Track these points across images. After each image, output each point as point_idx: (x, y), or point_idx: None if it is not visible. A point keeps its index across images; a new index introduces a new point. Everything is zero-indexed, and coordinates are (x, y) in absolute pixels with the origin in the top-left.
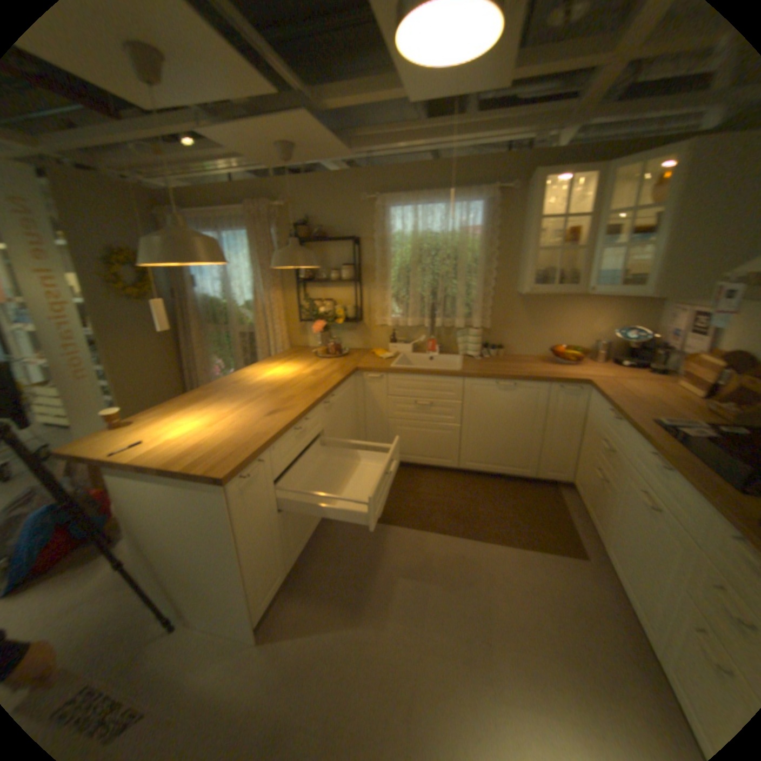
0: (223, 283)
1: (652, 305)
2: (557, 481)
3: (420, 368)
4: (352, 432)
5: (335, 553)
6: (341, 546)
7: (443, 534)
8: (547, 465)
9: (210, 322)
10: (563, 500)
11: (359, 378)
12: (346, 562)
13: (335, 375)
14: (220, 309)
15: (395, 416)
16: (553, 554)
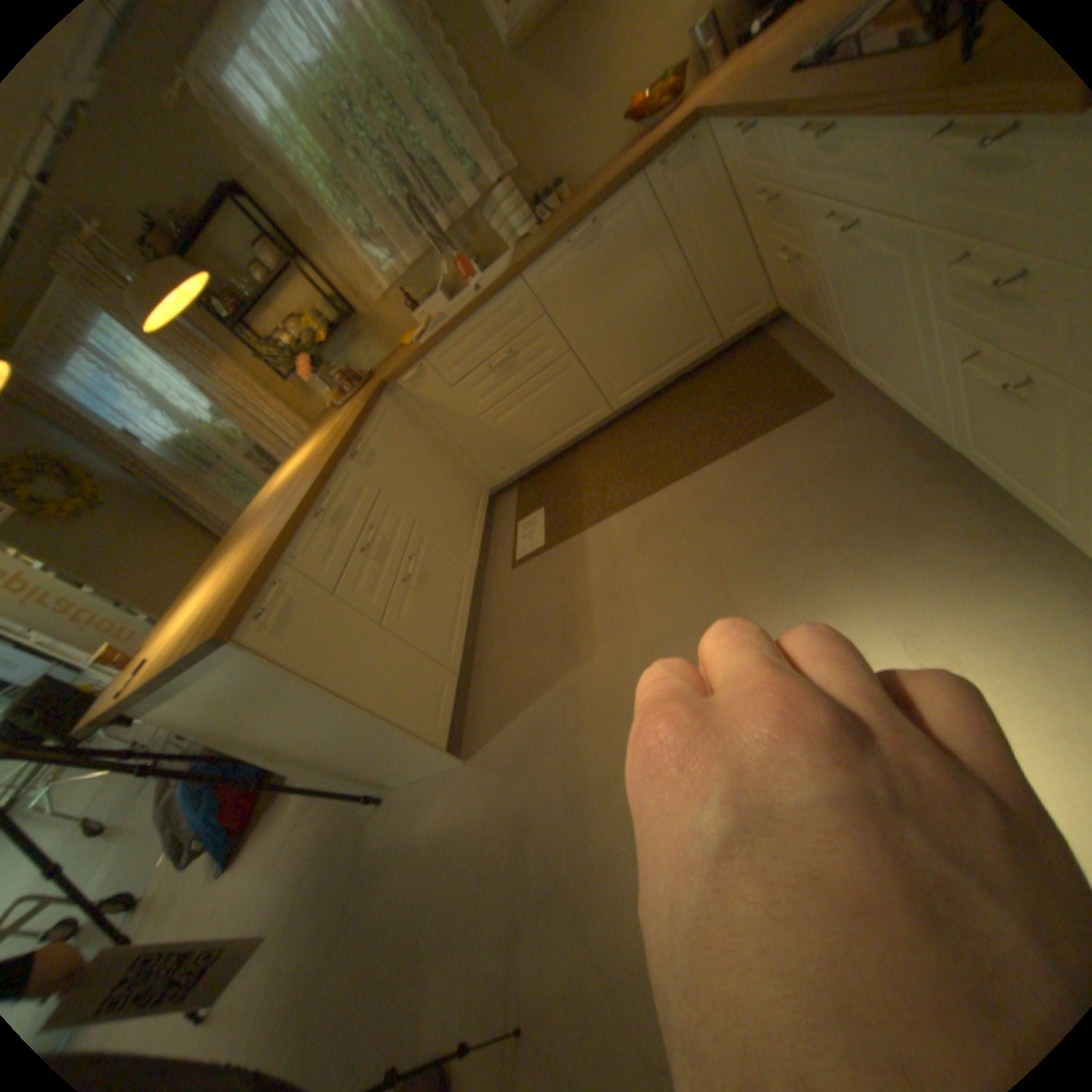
0: (161, 410)
1: None
2: (754, 322)
3: (457, 312)
4: (447, 469)
5: (509, 617)
6: (513, 605)
7: (627, 505)
8: (726, 310)
9: (202, 472)
10: (775, 342)
11: (399, 394)
12: (526, 617)
13: (355, 412)
14: (193, 446)
15: (483, 406)
16: (780, 421)
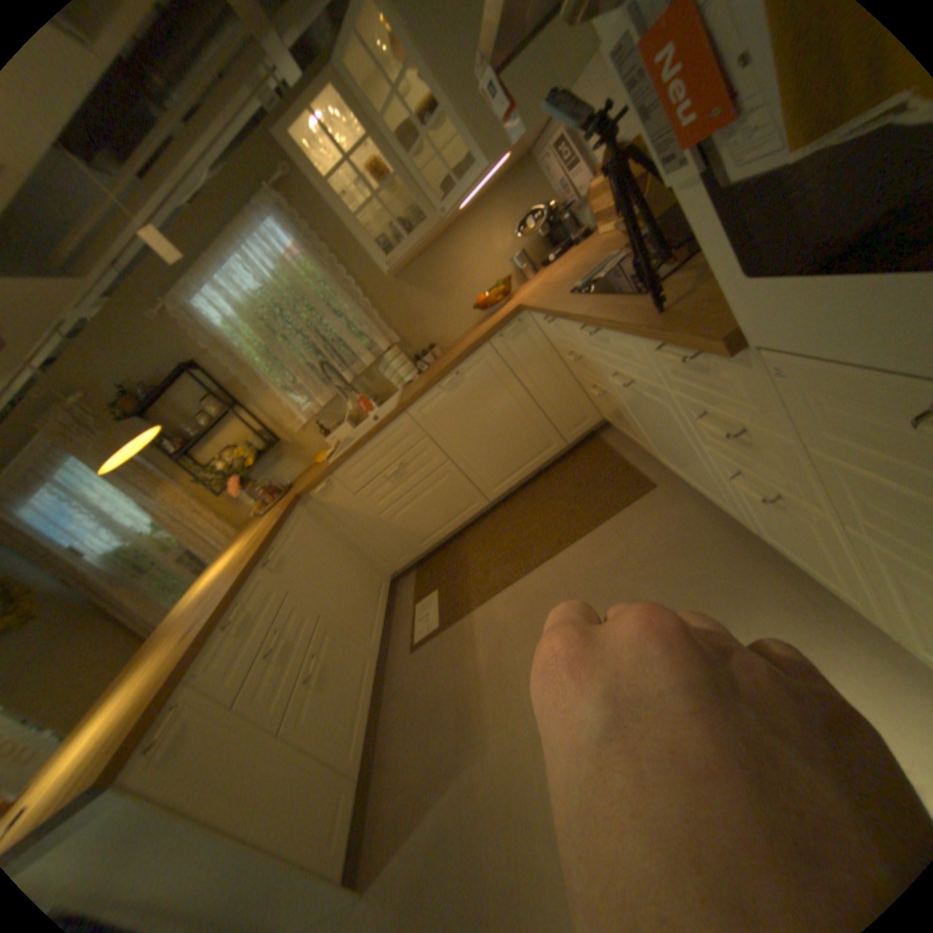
0: (109, 526)
1: (529, 177)
2: (589, 430)
3: (359, 438)
4: (352, 562)
5: (409, 705)
6: (413, 692)
7: (507, 586)
8: (566, 423)
9: (137, 577)
10: (607, 443)
11: (313, 502)
12: (424, 705)
13: (273, 522)
14: (132, 554)
15: (383, 506)
16: (621, 508)
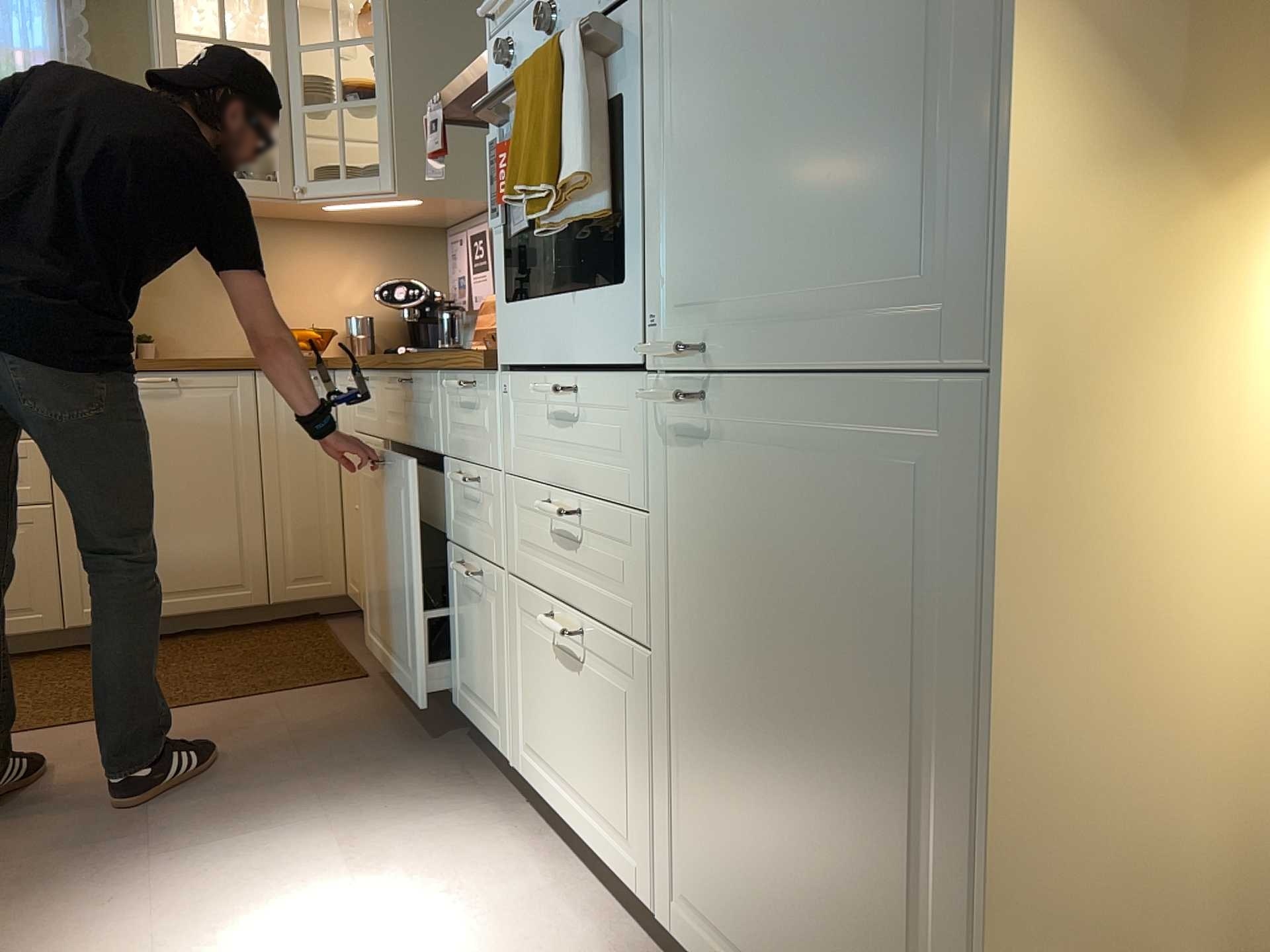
0: None
1: (427, 250)
2: (312, 598)
3: None
4: None
5: None
6: None
7: (19, 734)
8: (284, 565)
9: None
10: (327, 629)
11: None
12: None
13: None
14: None
15: None
16: (299, 687)
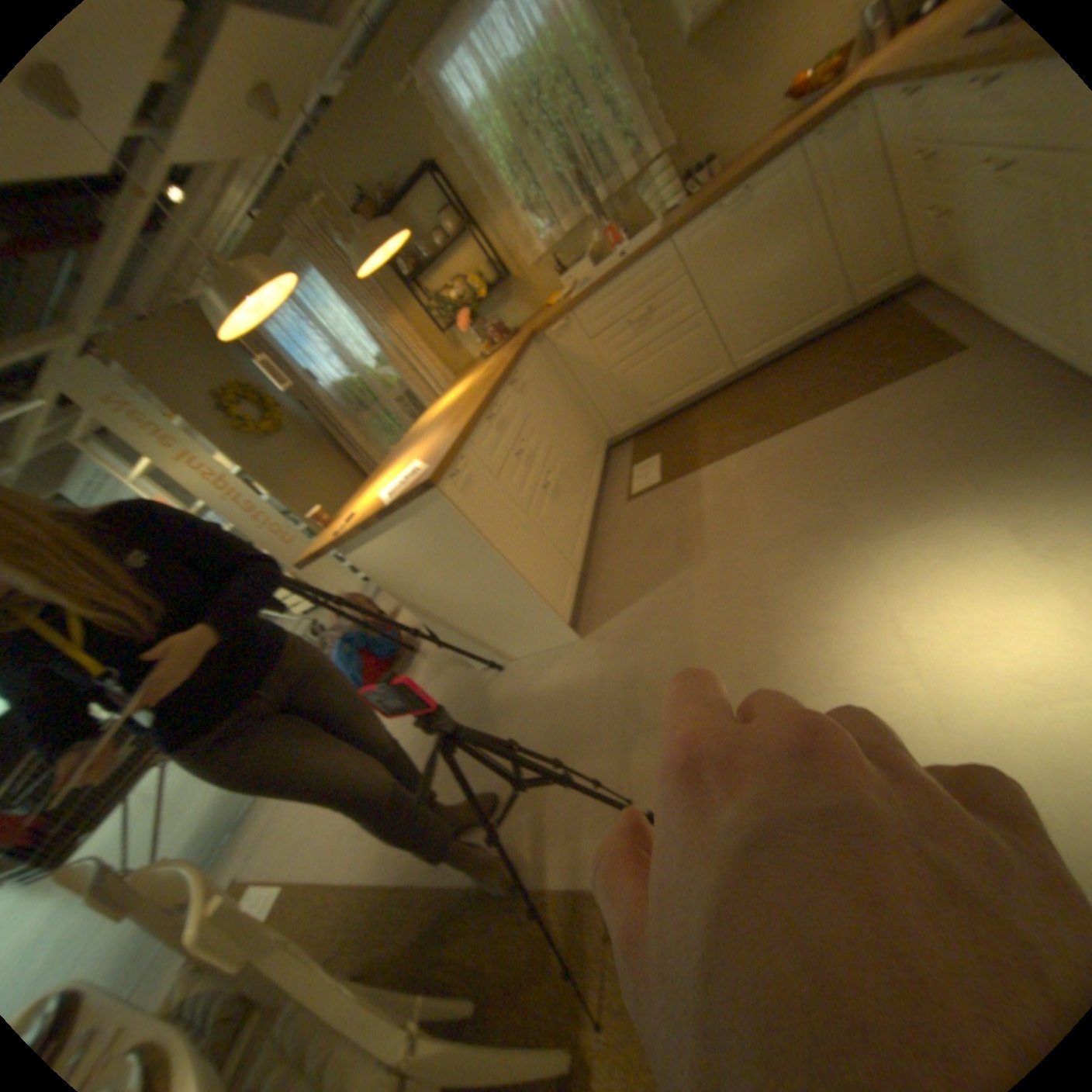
0: (339, 354)
1: None
2: (891, 286)
3: (609, 269)
4: (577, 413)
5: (625, 536)
6: (629, 528)
7: (746, 446)
8: (864, 273)
9: (361, 412)
10: (911, 305)
11: (545, 343)
12: (641, 536)
13: (511, 352)
14: (358, 388)
15: (617, 358)
16: (911, 371)
